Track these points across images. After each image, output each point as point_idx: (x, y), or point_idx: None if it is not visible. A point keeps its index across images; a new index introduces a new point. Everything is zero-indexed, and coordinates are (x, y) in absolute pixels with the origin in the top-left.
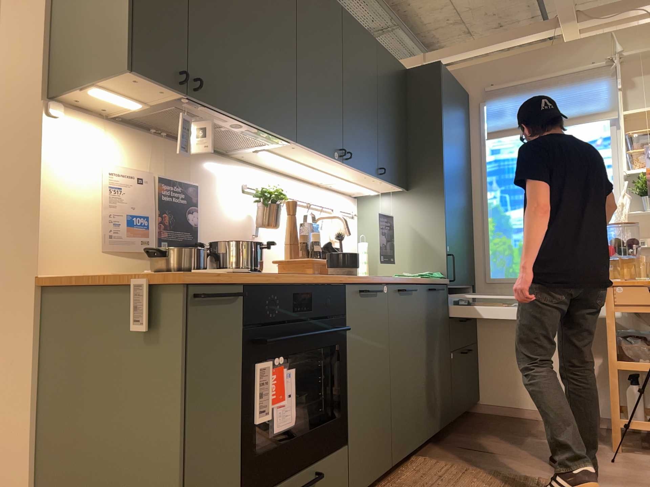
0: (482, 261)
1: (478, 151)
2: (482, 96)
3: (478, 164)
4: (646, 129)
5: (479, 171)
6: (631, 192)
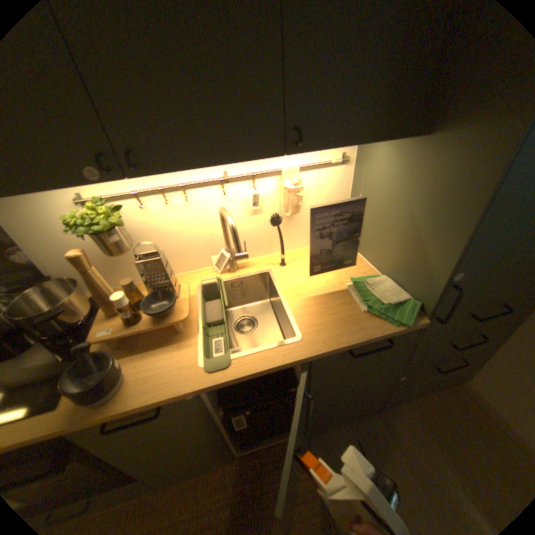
0: None
1: None
2: None
3: None
4: None
5: None
6: None
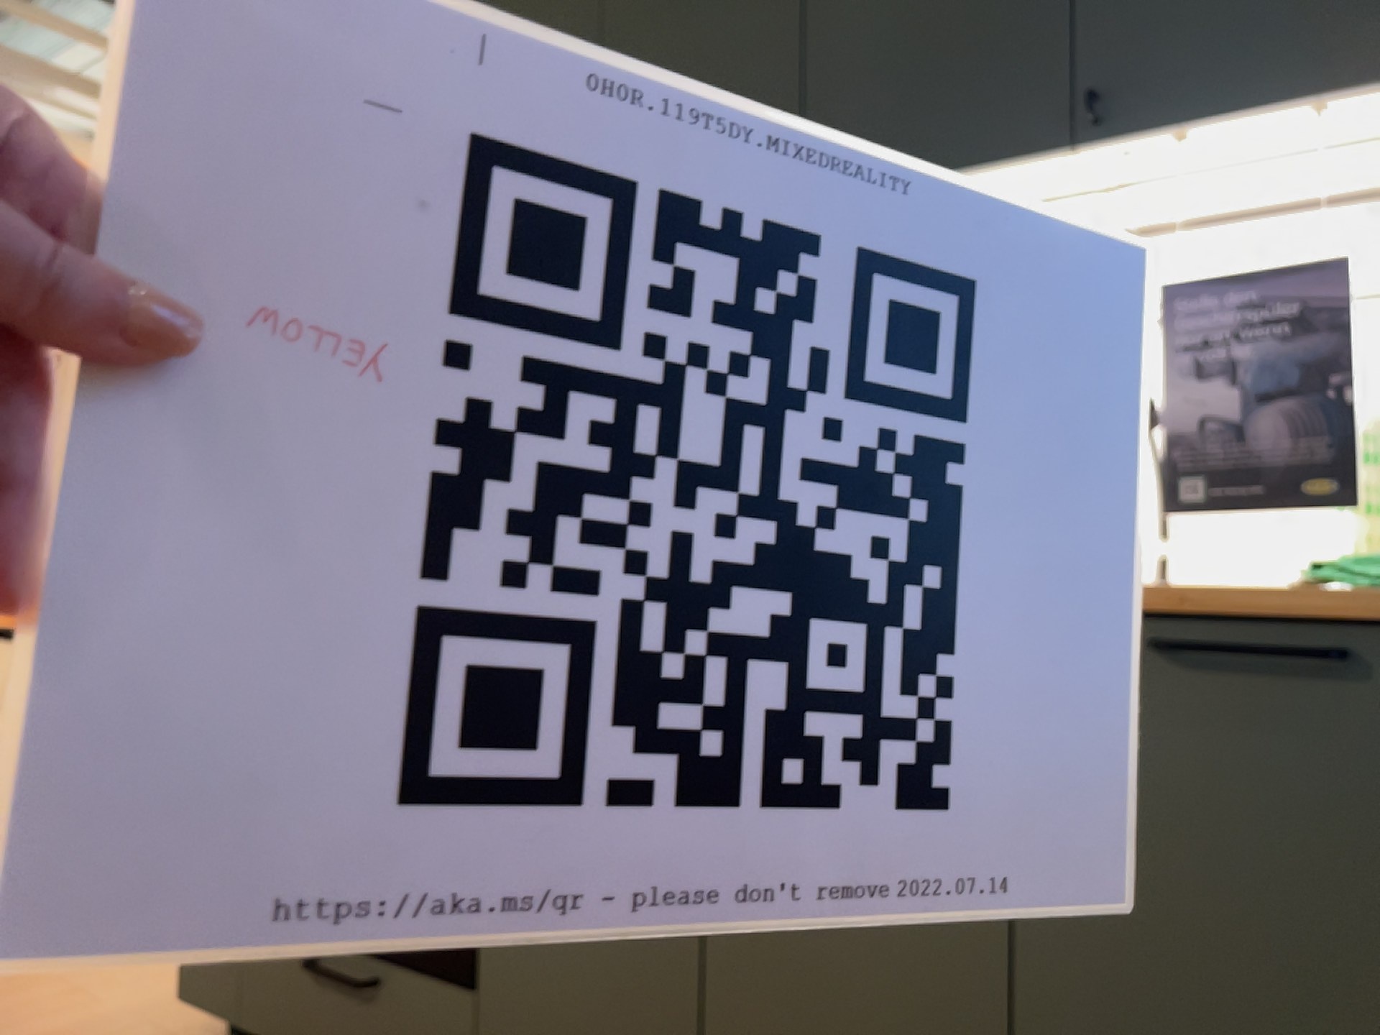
0: None
1: None
2: None
3: None
4: None
5: None
6: None
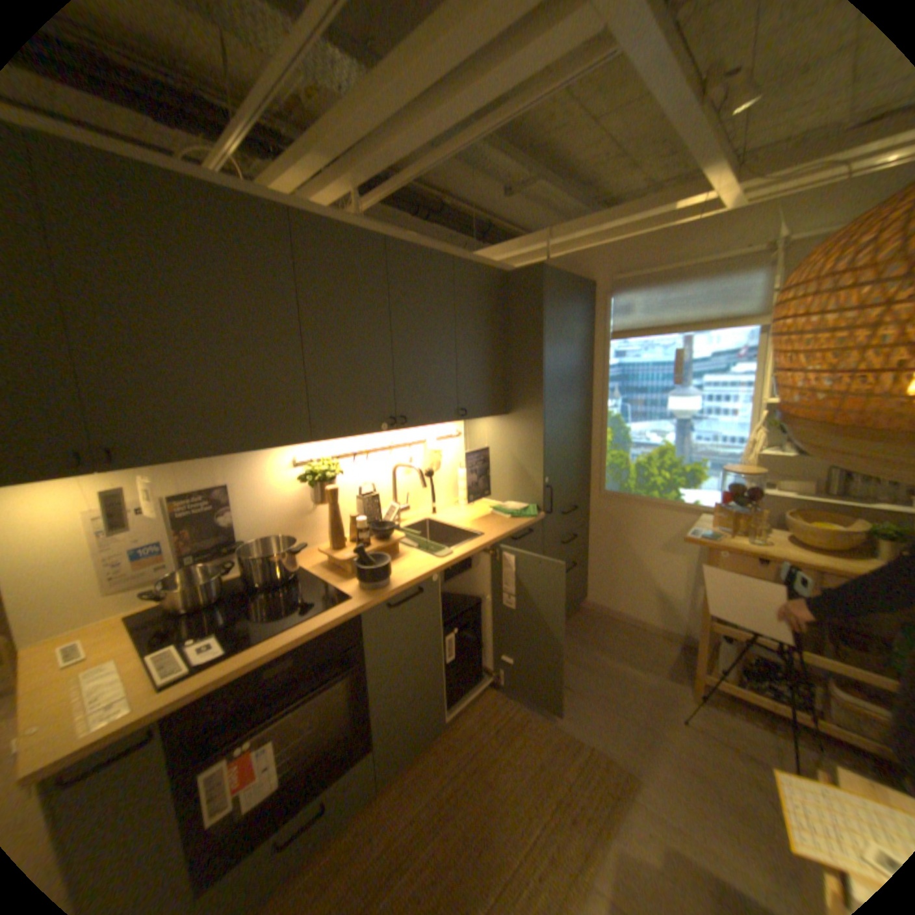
0: (598, 472)
1: (602, 352)
2: (610, 285)
3: (601, 367)
4: None
5: (601, 375)
6: (774, 420)
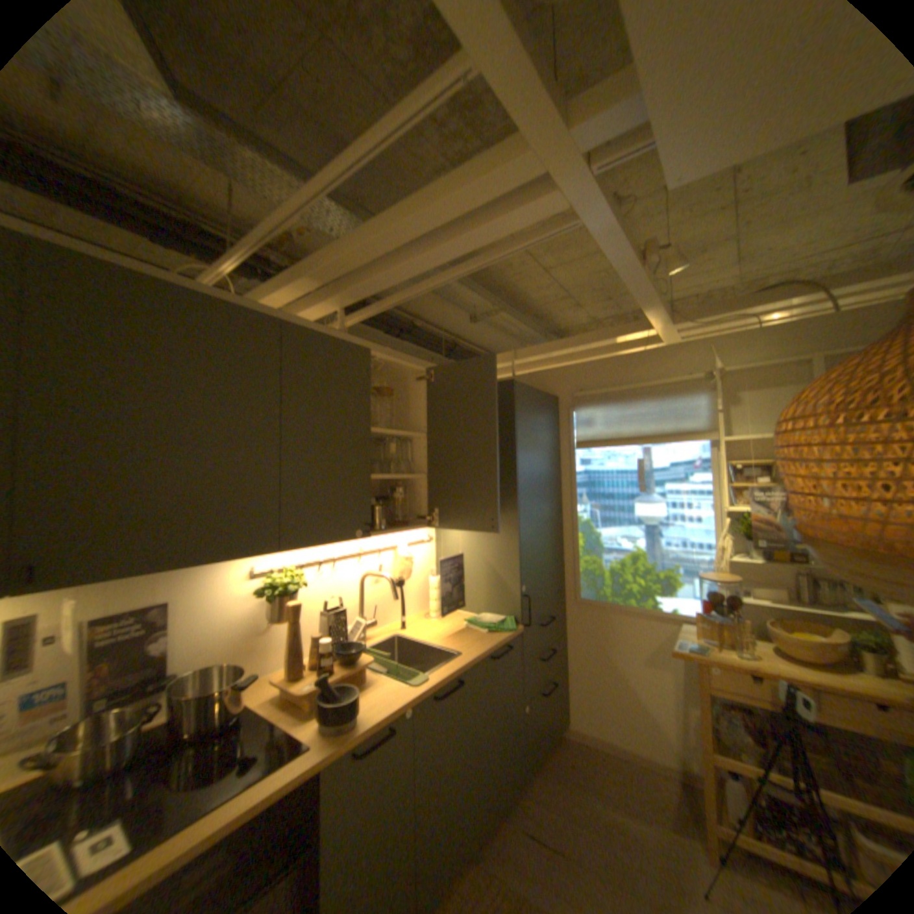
0: (573, 578)
1: (568, 459)
2: (572, 400)
3: (569, 474)
4: (756, 455)
5: (569, 481)
6: (736, 528)
